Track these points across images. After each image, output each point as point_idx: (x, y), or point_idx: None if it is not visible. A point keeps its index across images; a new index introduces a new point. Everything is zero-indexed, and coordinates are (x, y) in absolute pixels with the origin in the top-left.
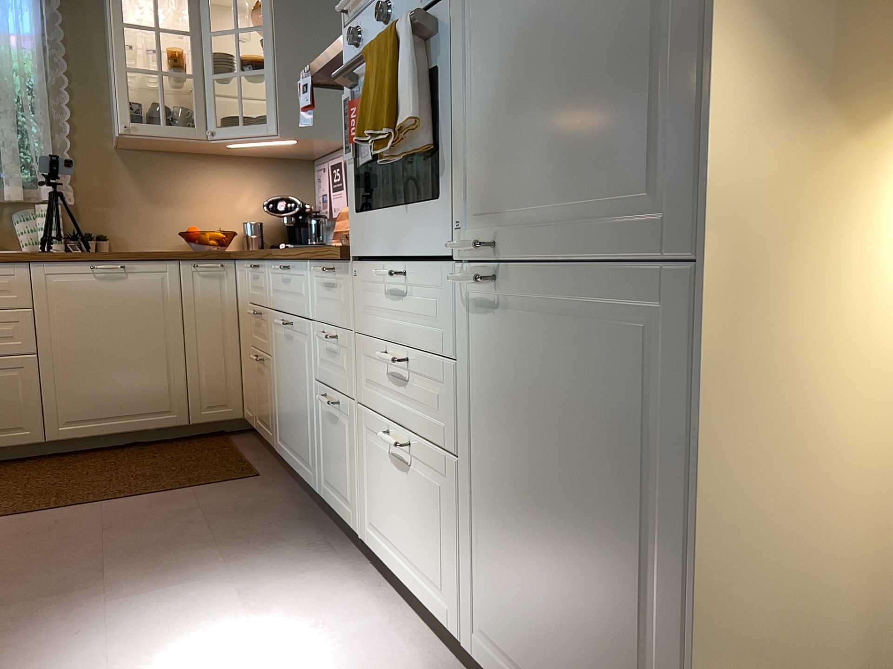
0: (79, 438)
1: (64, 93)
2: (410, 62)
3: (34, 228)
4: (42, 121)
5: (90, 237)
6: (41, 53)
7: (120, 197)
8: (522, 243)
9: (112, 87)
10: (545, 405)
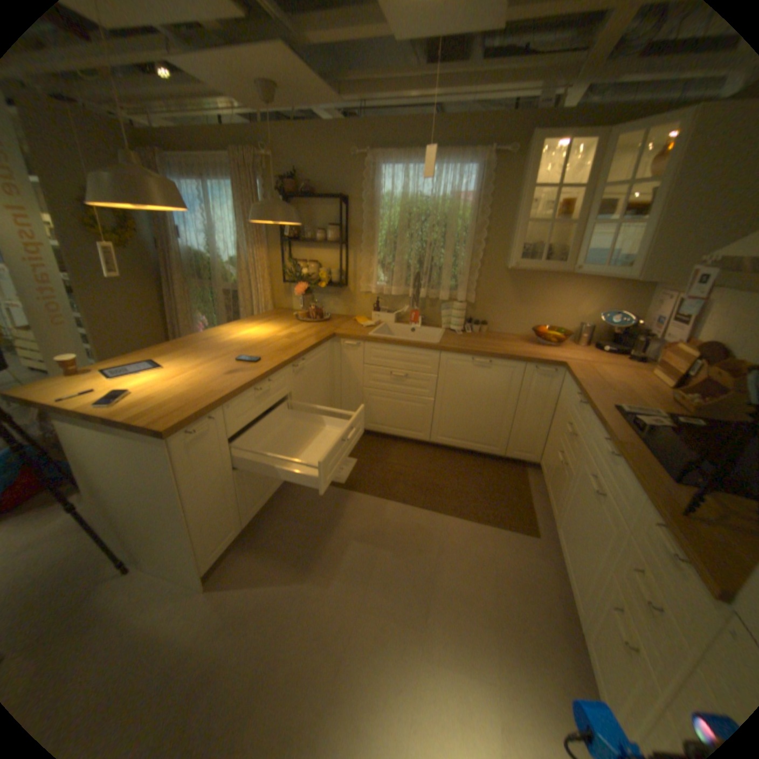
0: (445, 445)
1: (483, 232)
2: None
3: (450, 314)
4: (467, 253)
5: (477, 324)
6: (476, 205)
7: (501, 299)
8: None
9: (515, 226)
10: None
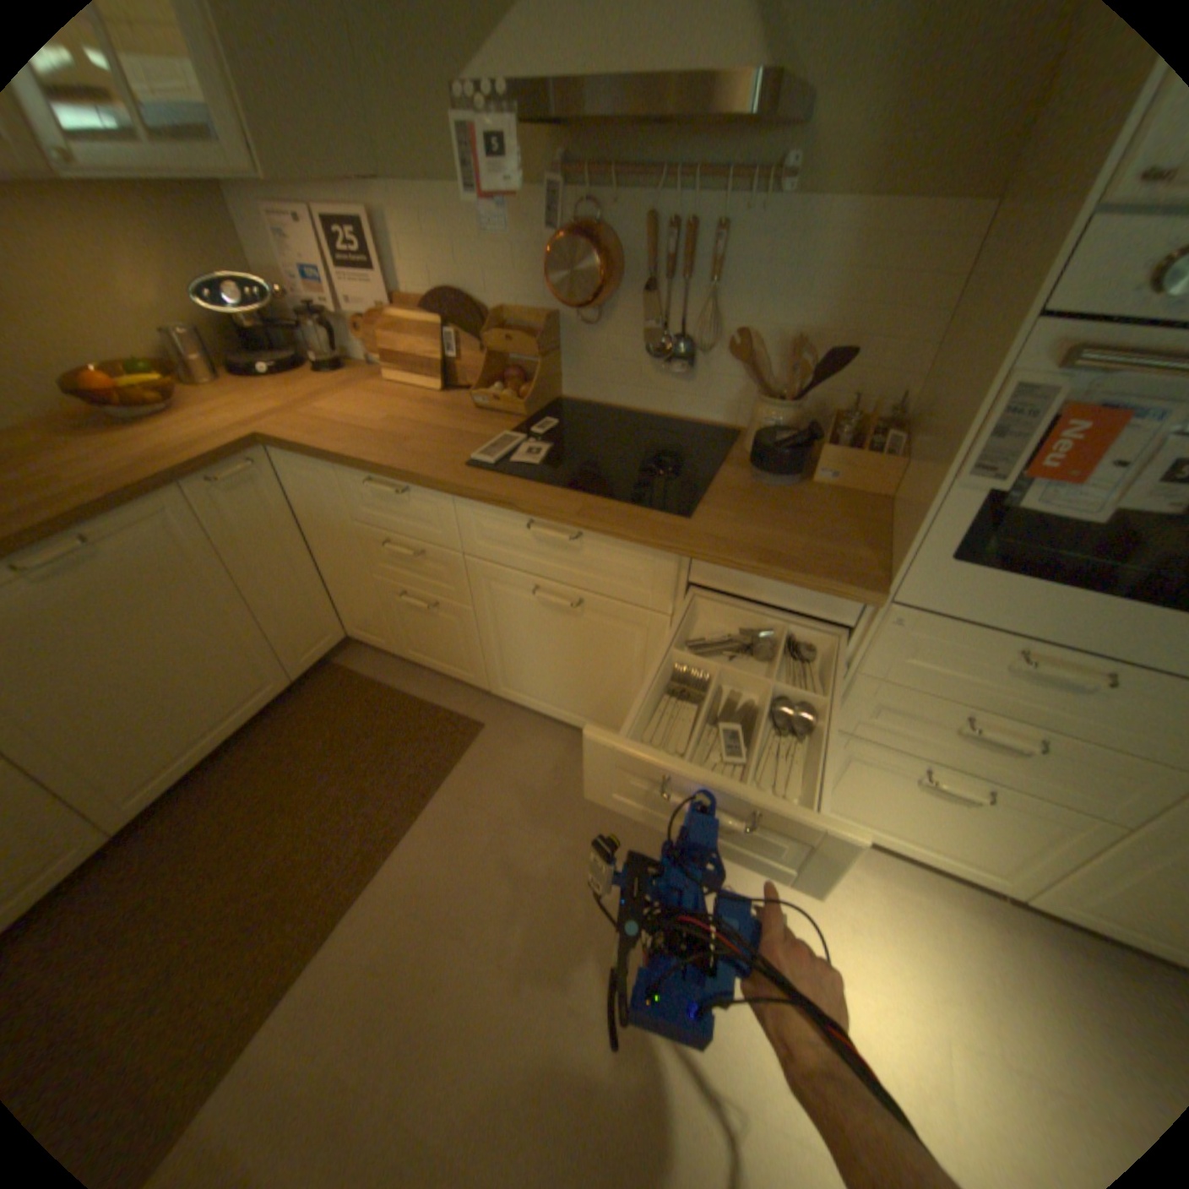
0: (159, 796)
1: None
2: None
3: None
4: None
5: None
6: None
7: None
8: None
9: None
10: None
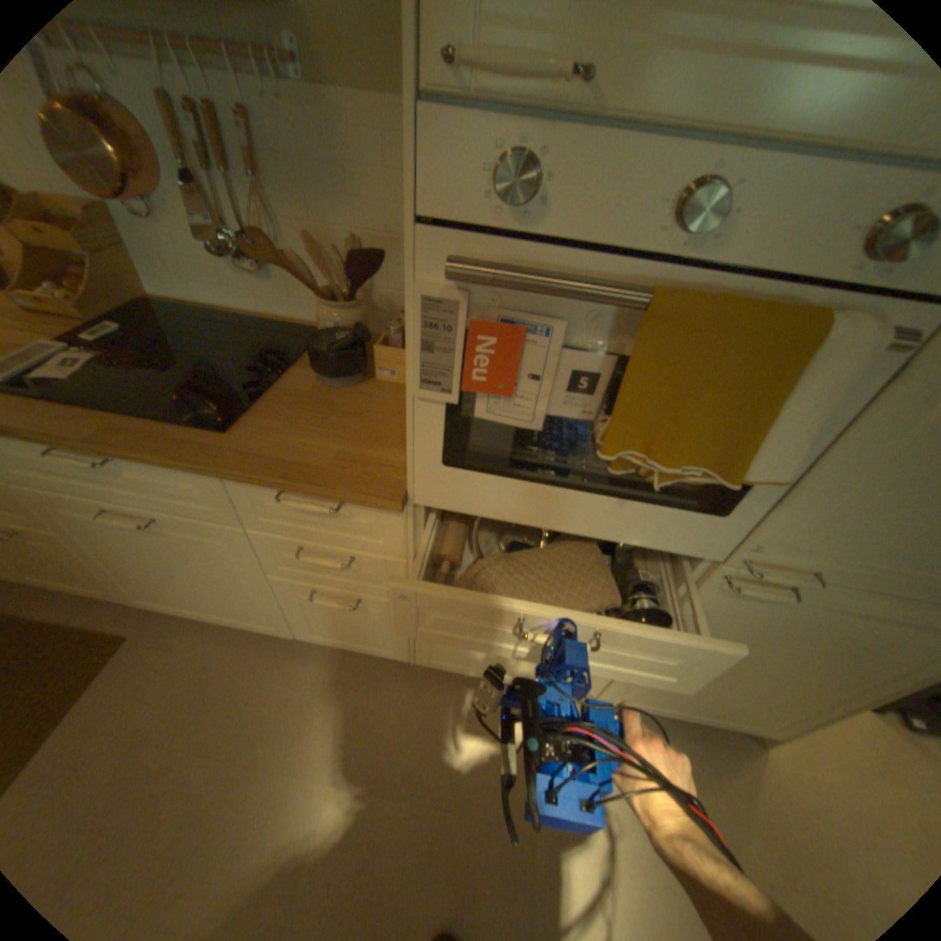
0: None
1: None
2: (830, 406)
3: None
4: None
5: None
6: None
7: None
8: (851, 577)
9: None
10: (795, 643)
